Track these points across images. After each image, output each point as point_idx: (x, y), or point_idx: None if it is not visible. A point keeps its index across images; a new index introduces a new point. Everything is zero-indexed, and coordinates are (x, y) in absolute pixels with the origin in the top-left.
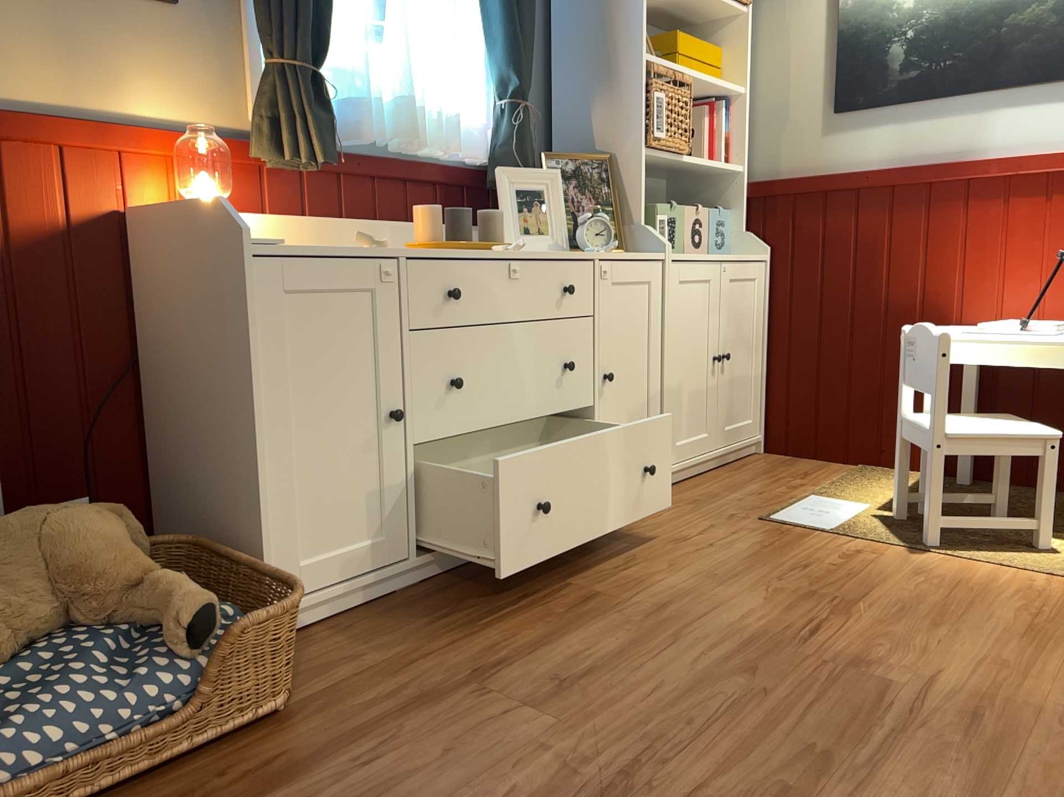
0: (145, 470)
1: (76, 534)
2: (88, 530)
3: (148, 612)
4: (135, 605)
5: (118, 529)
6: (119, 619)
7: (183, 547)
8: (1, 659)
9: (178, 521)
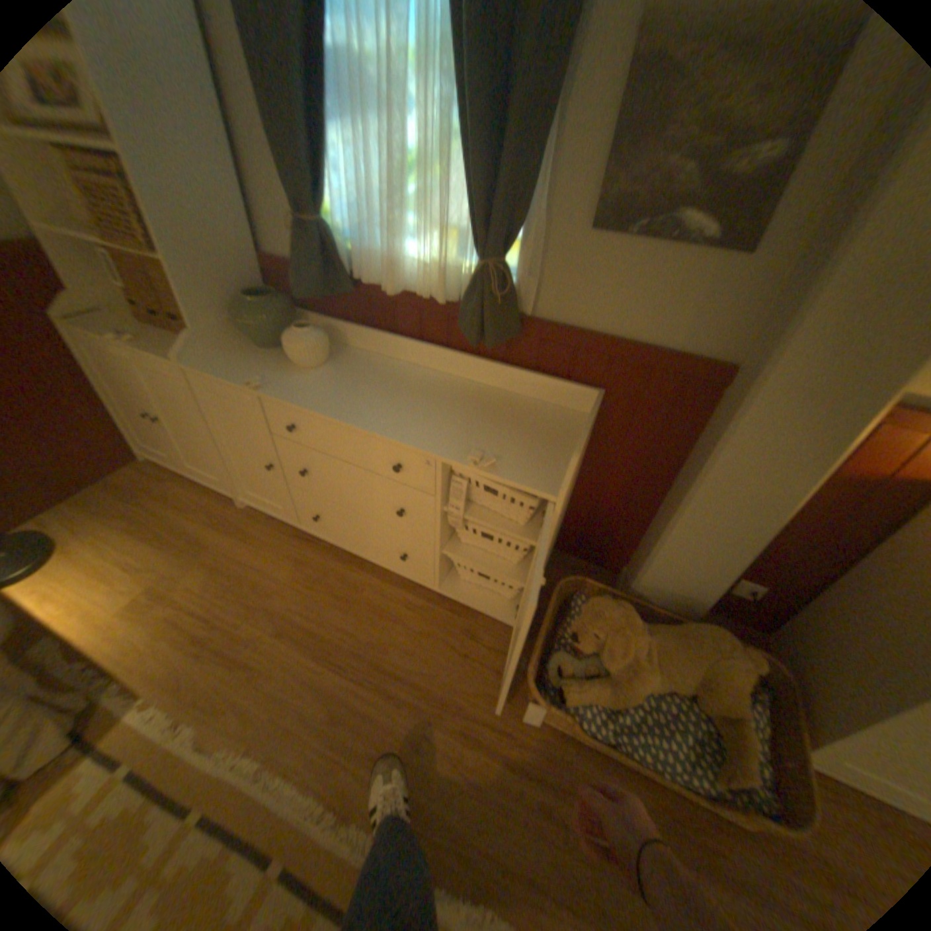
0: (811, 600)
1: (727, 679)
2: (734, 682)
3: (728, 743)
4: (726, 728)
5: (750, 686)
6: (715, 724)
7: (786, 680)
8: (659, 698)
9: (802, 644)
